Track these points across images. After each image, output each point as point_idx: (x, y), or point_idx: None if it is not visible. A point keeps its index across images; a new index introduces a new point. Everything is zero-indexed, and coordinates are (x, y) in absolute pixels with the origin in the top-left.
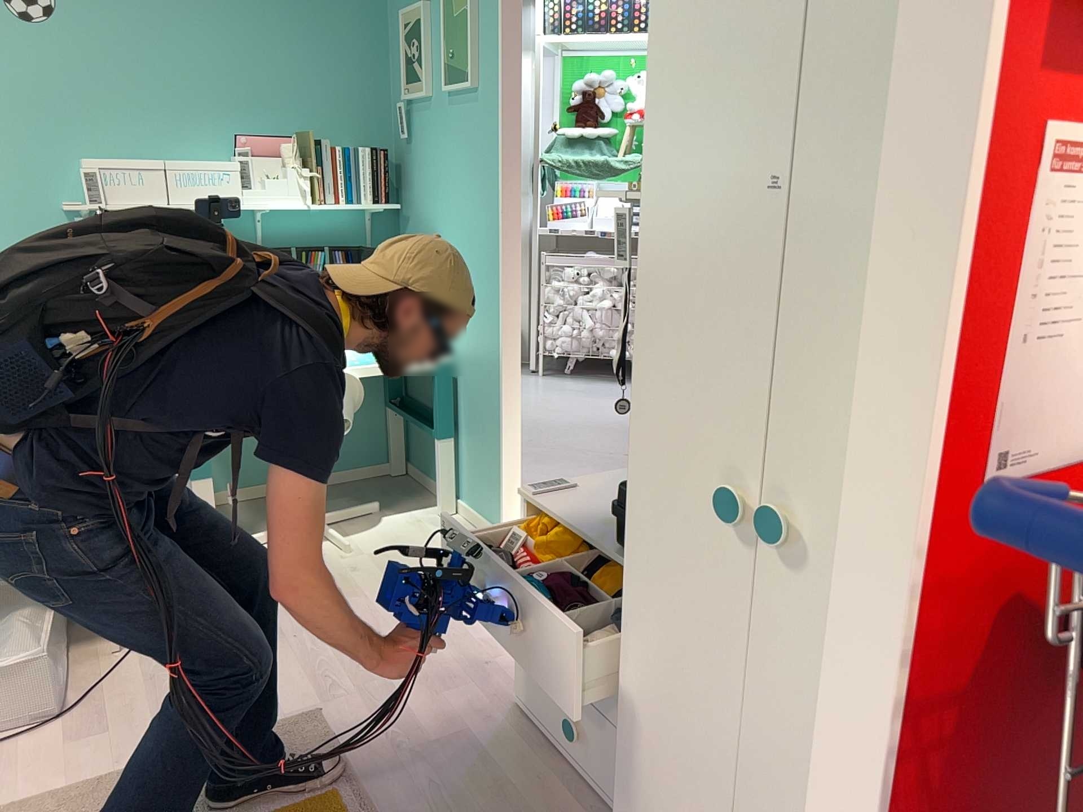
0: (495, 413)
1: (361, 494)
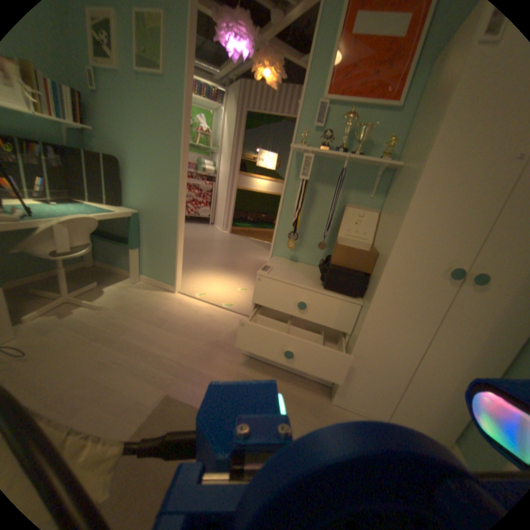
0: (171, 238)
1: (77, 279)
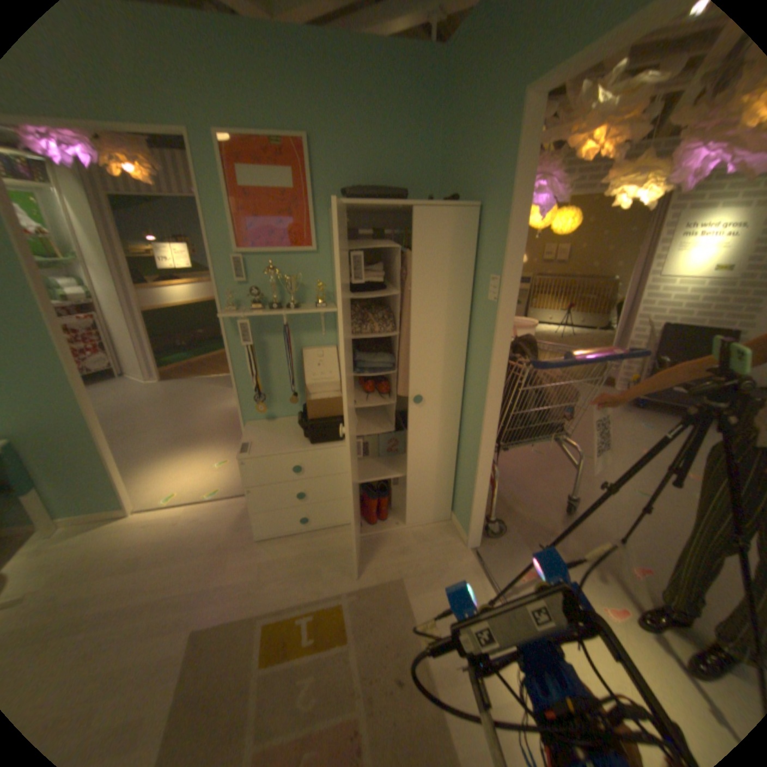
0: (87, 452)
1: None
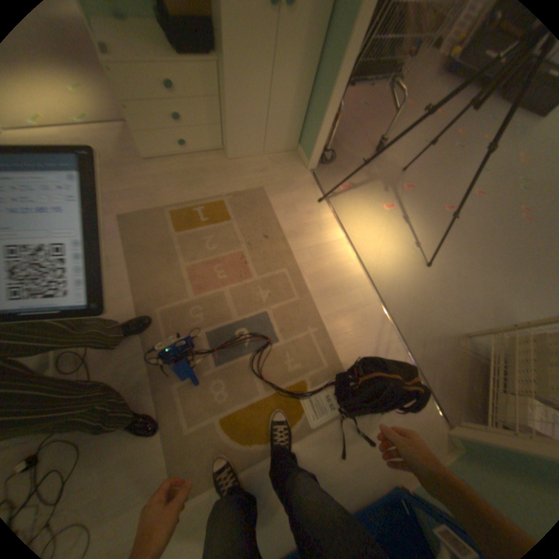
0: None
1: None
